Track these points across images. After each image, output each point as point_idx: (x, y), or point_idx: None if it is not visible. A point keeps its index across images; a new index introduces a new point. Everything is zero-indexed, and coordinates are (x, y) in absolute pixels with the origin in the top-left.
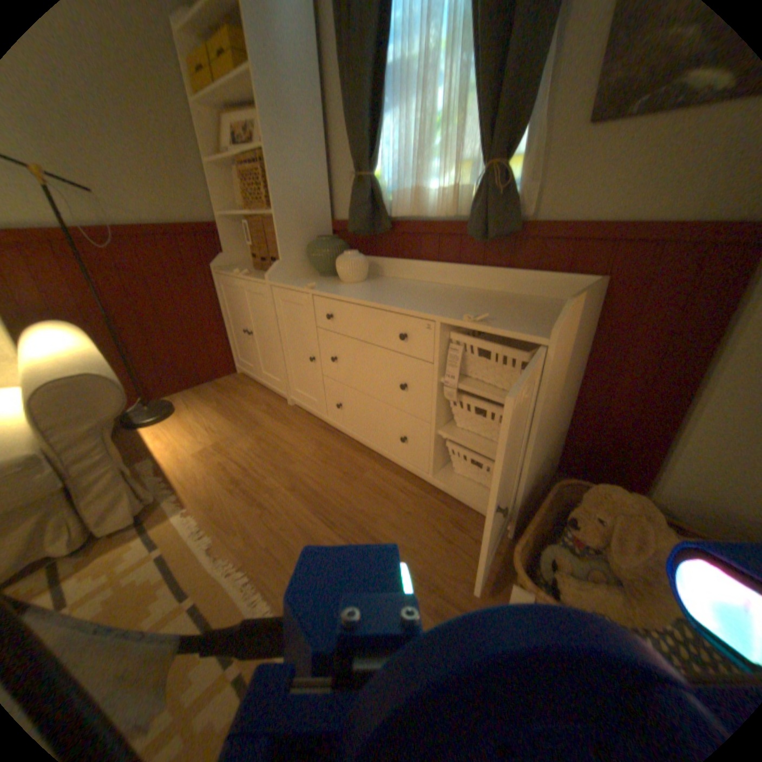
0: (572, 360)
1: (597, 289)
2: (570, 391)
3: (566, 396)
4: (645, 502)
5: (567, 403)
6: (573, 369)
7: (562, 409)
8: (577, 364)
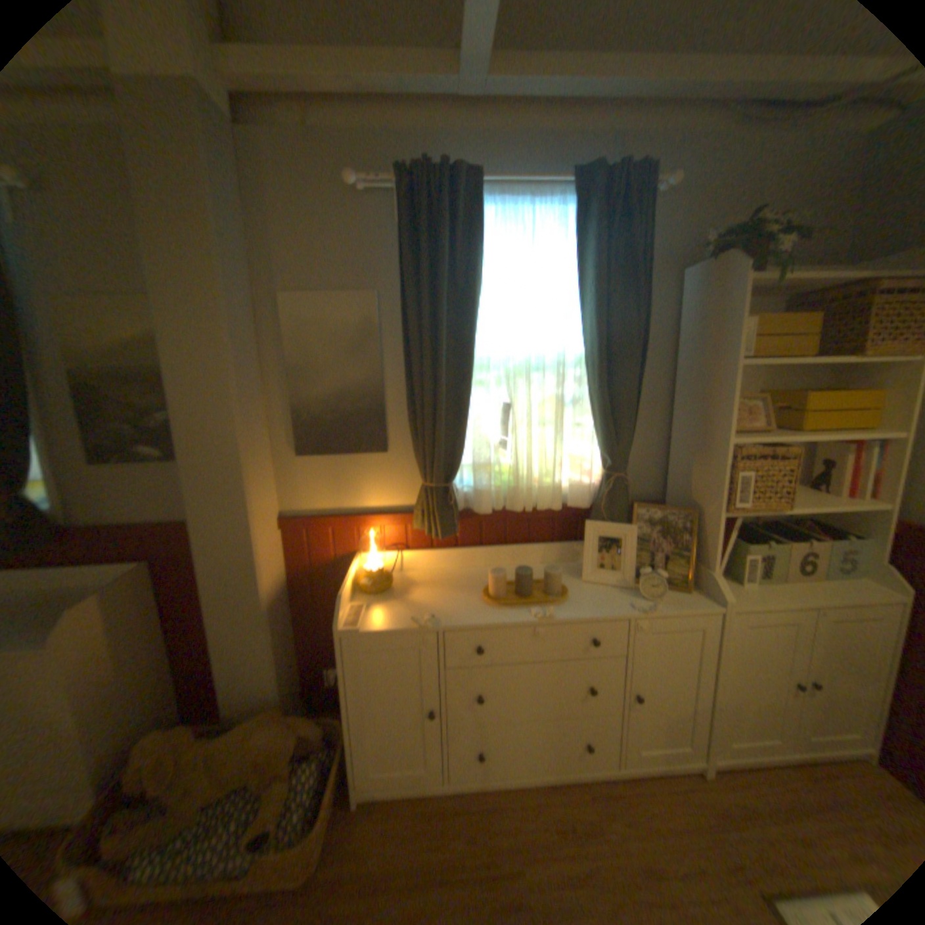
0: (109, 645)
1: (118, 584)
2: (136, 662)
3: (127, 671)
4: (172, 736)
5: (138, 673)
6: (122, 648)
7: (129, 682)
8: (131, 640)
